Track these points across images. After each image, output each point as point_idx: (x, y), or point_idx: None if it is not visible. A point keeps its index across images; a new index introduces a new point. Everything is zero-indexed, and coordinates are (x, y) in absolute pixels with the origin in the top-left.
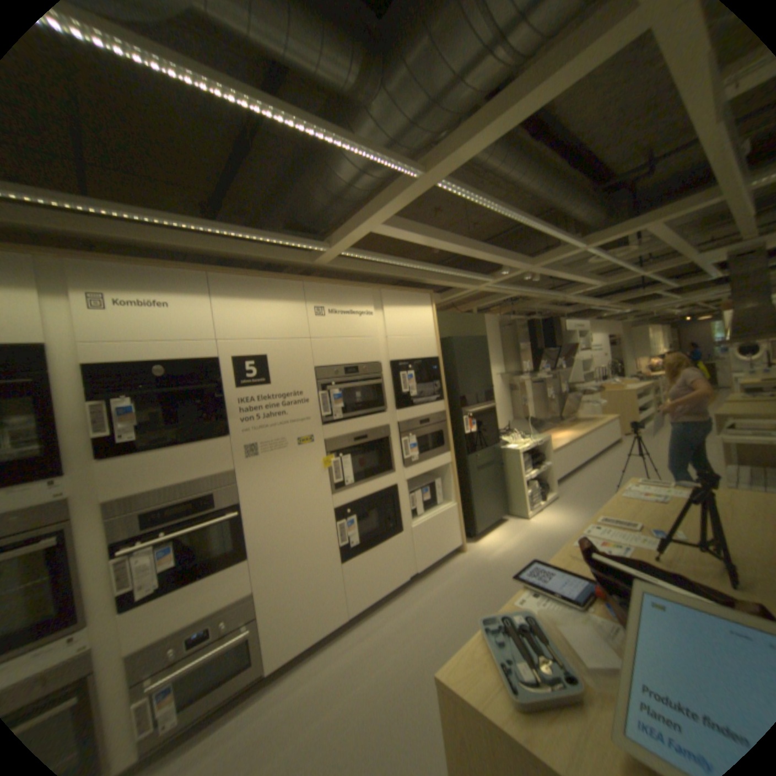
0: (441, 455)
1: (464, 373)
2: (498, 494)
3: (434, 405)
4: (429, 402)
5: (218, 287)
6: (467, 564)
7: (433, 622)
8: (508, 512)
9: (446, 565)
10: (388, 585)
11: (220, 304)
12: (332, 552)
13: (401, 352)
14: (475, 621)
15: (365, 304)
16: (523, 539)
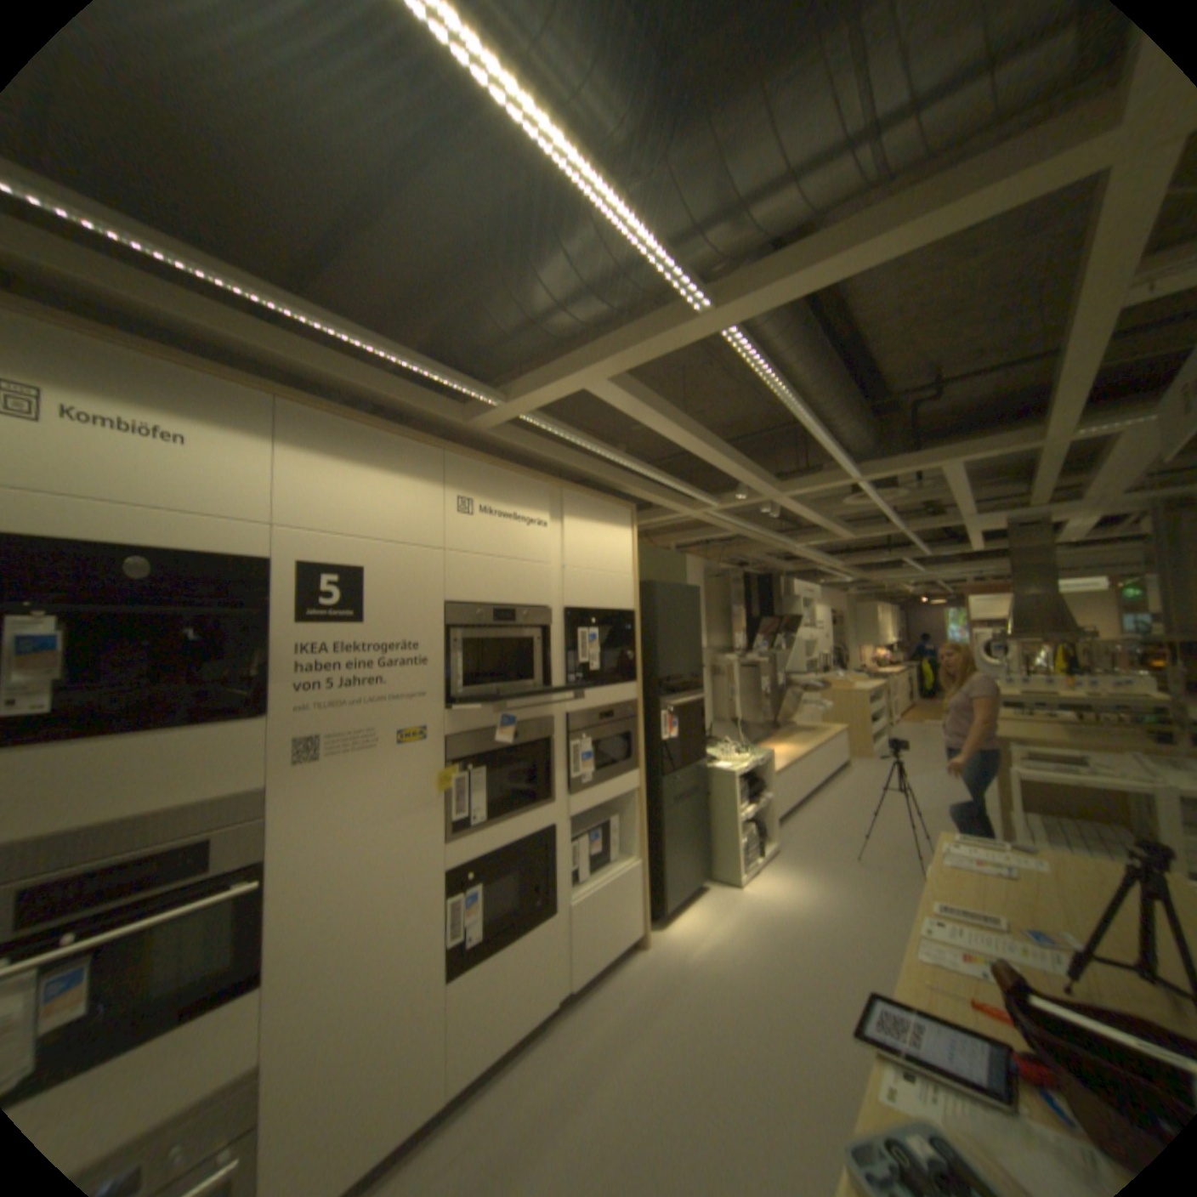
0: (626, 776)
1: (666, 642)
2: (699, 844)
3: (622, 689)
4: (615, 683)
5: (293, 427)
6: (652, 974)
7: (606, 1096)
8: (710, 875)
9: (617, 975)
10: (522, 1023)
11: (292, 459)
12: (432, 961)
13: (583, 596)
14: (682, 1091)
15: (538, 508)
16: (738, 925)
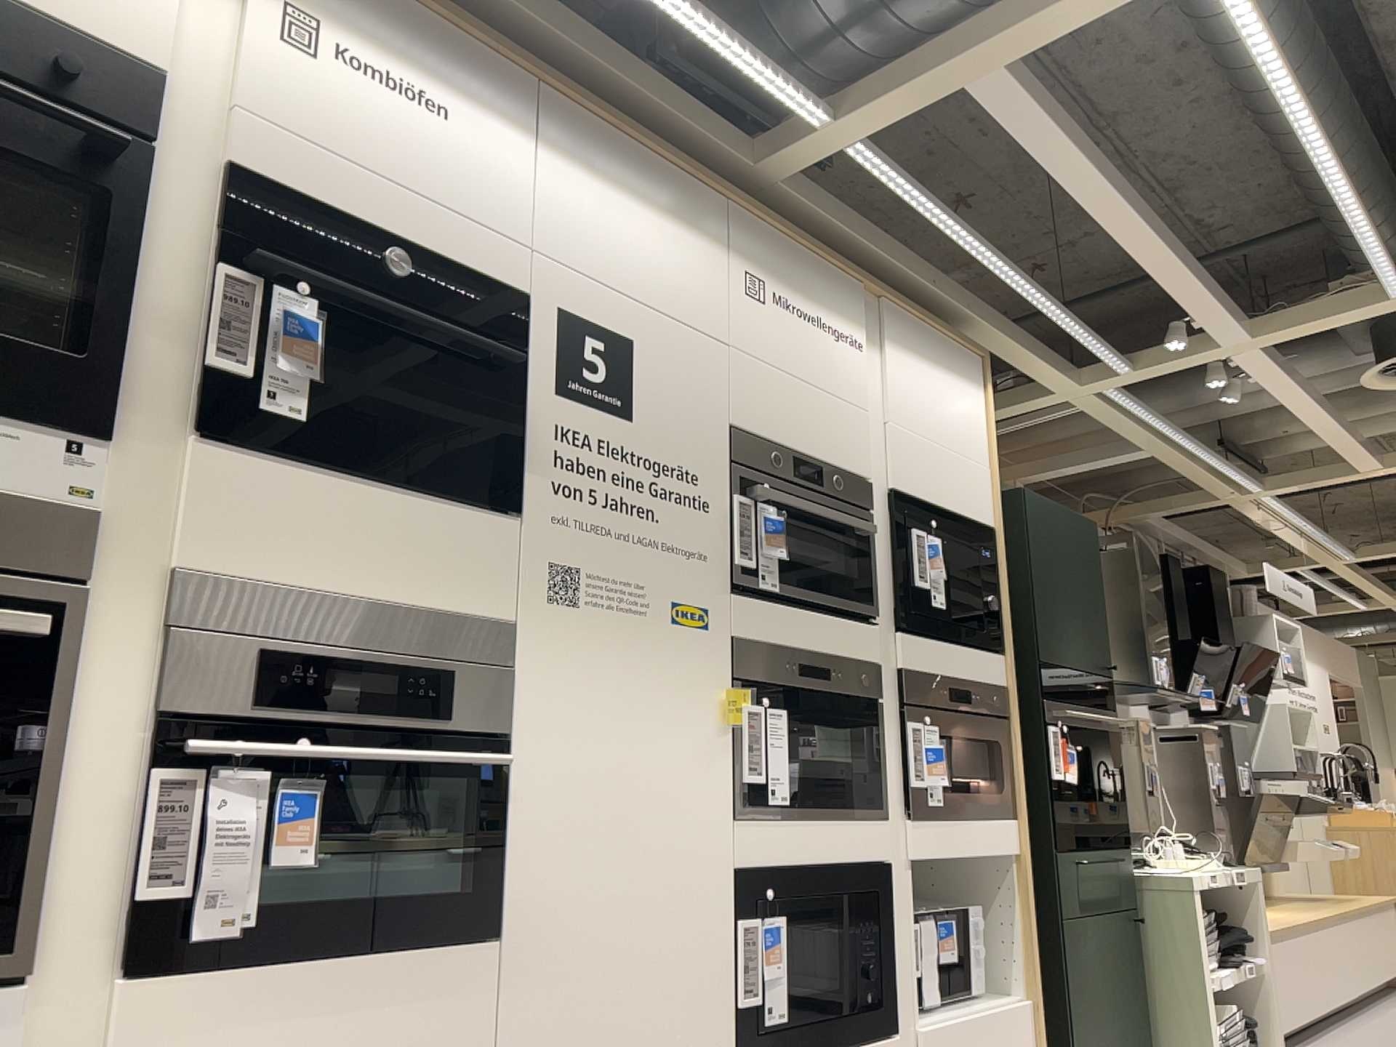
0: (997, 820)
1: (1048, 600)
2: (1129, 1016)
3: (983, 658)
4: (970, 646)
5: (558, 124)
6: None
7: None
8: None
9: None
10: None
11: (556, 165)
12: (720, 1022)
13: (918, 476)
14: None
15: (850, 316)
16: None
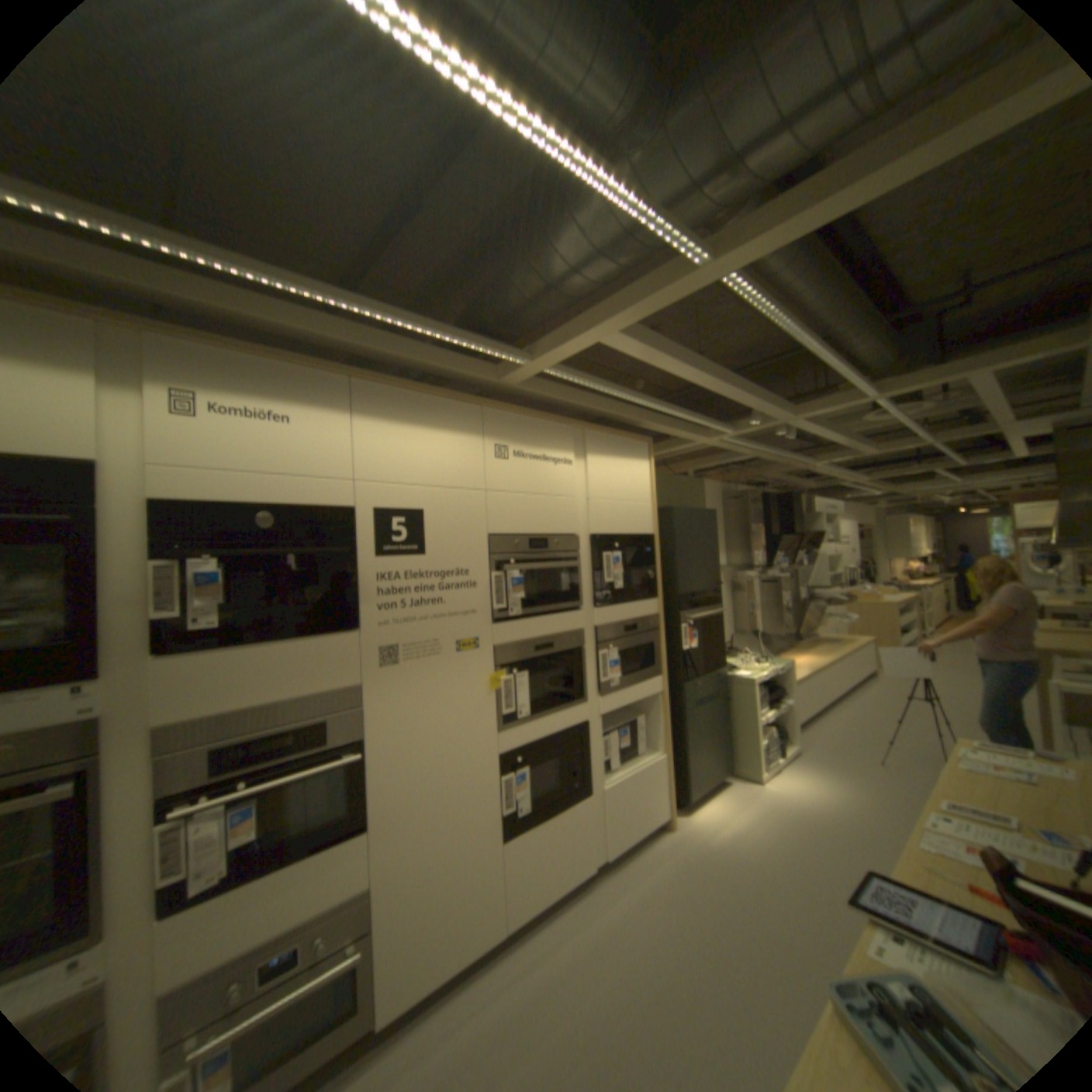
0: (650, 680)
1: (685, 561)
2: (721, 743)
3: (644, 605)
4: (638, 599)
5: (364, 399)
6: (679, 851)
7: (639, 946)
8: (732, 771)
9: (648, 850)
10: (567, 881)
11: (365, 425)
12: (491, 825)
13: (606, 523)
14: (705, 948)
15: (563, 448)
16: (759, 816)
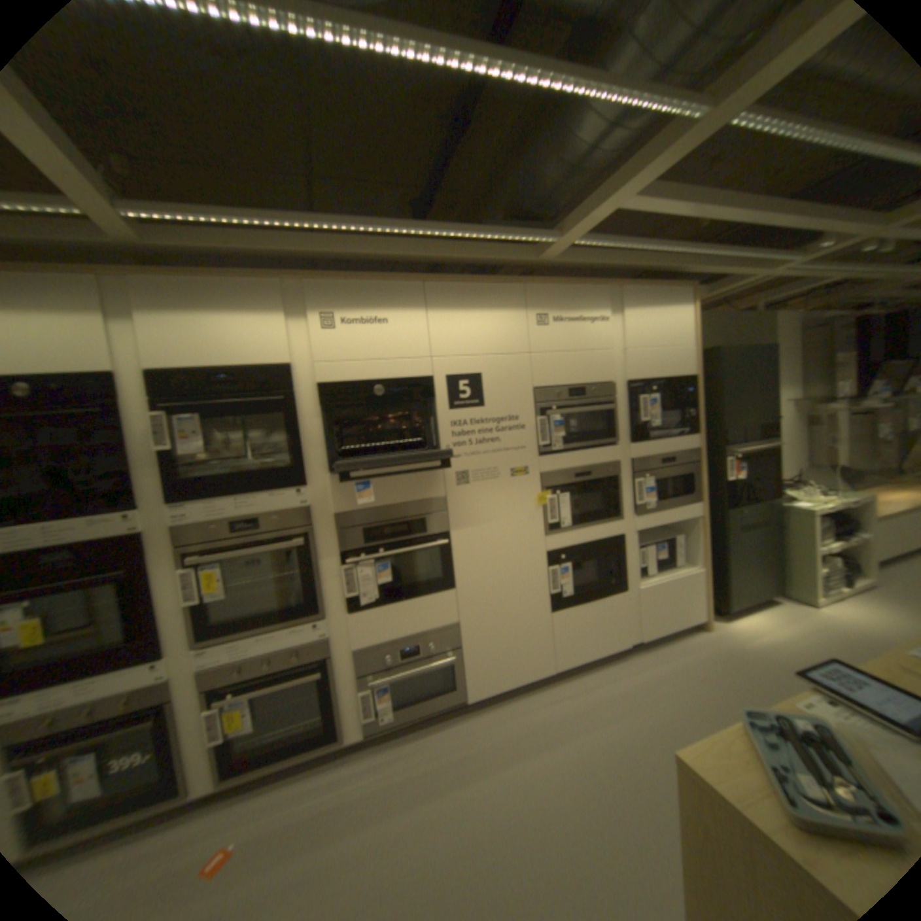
0: (690, 506)
1: (736, 398)
2: (772, 567)
3: (685, 440)
4: (679, 435)
5: (434, 297)
6: (713, 647)
7: (661, 702)
8: (785, 593)
9: (684, 642)
10: (606, 648)
11: (436, 316)
12: (543, 599)
13: (645, 369)
14: (721, 716)
15: (601, 306)
16: (807, 633)
